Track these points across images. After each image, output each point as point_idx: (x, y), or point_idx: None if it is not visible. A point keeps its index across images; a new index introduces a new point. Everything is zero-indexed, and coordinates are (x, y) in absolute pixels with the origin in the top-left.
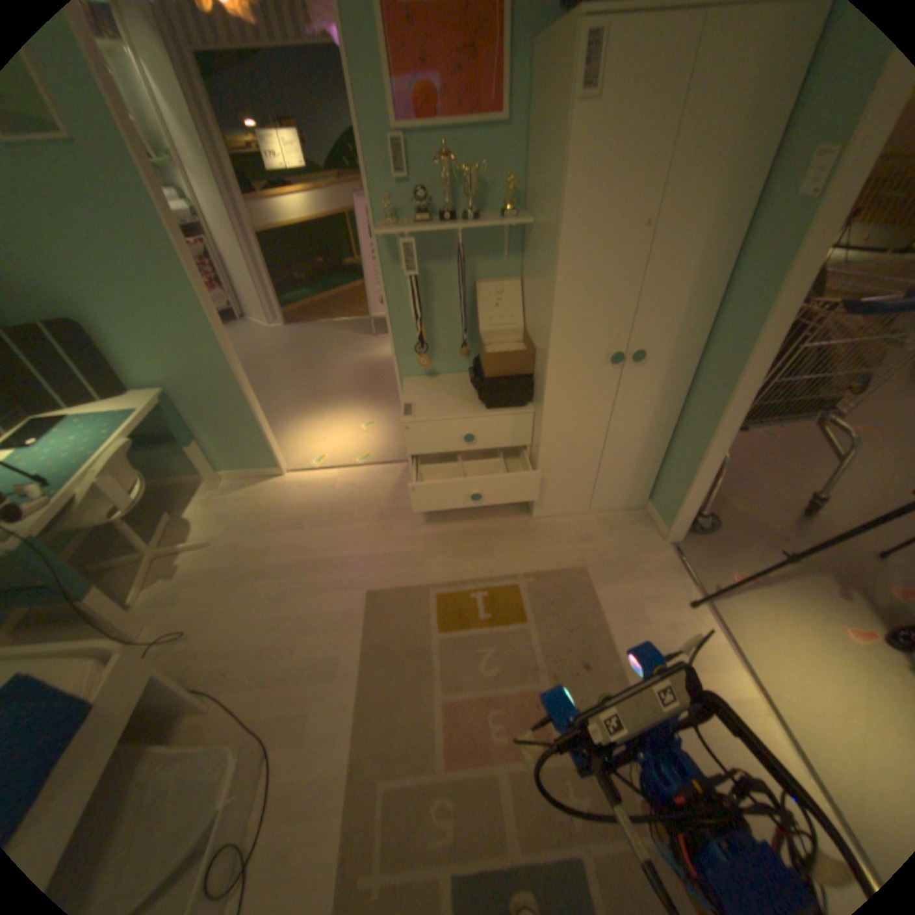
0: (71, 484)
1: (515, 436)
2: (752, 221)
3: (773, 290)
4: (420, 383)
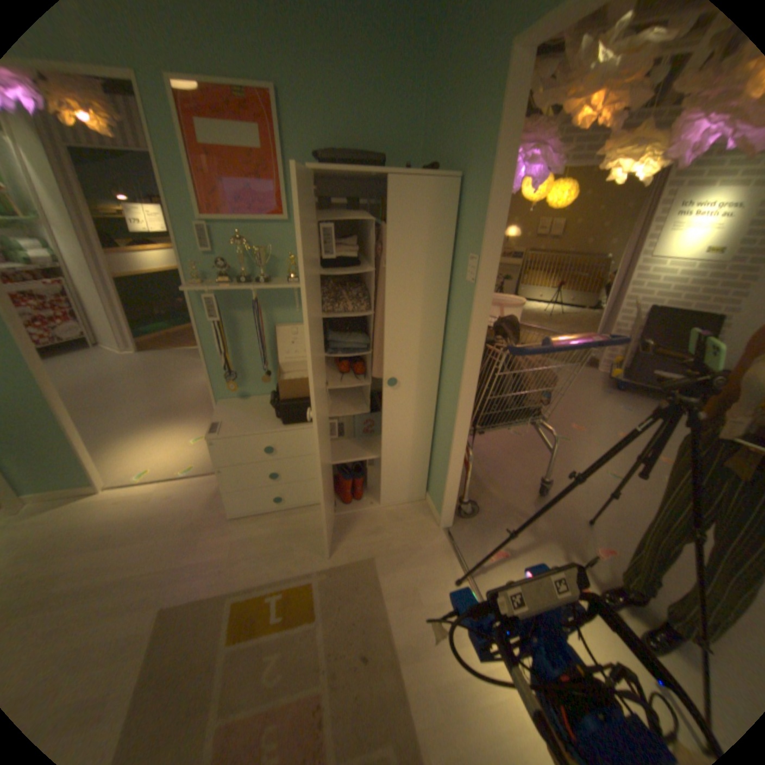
0: None
1: (310, 446)
2: (449, 294)
3: (465, 338)
4: (232, 404)
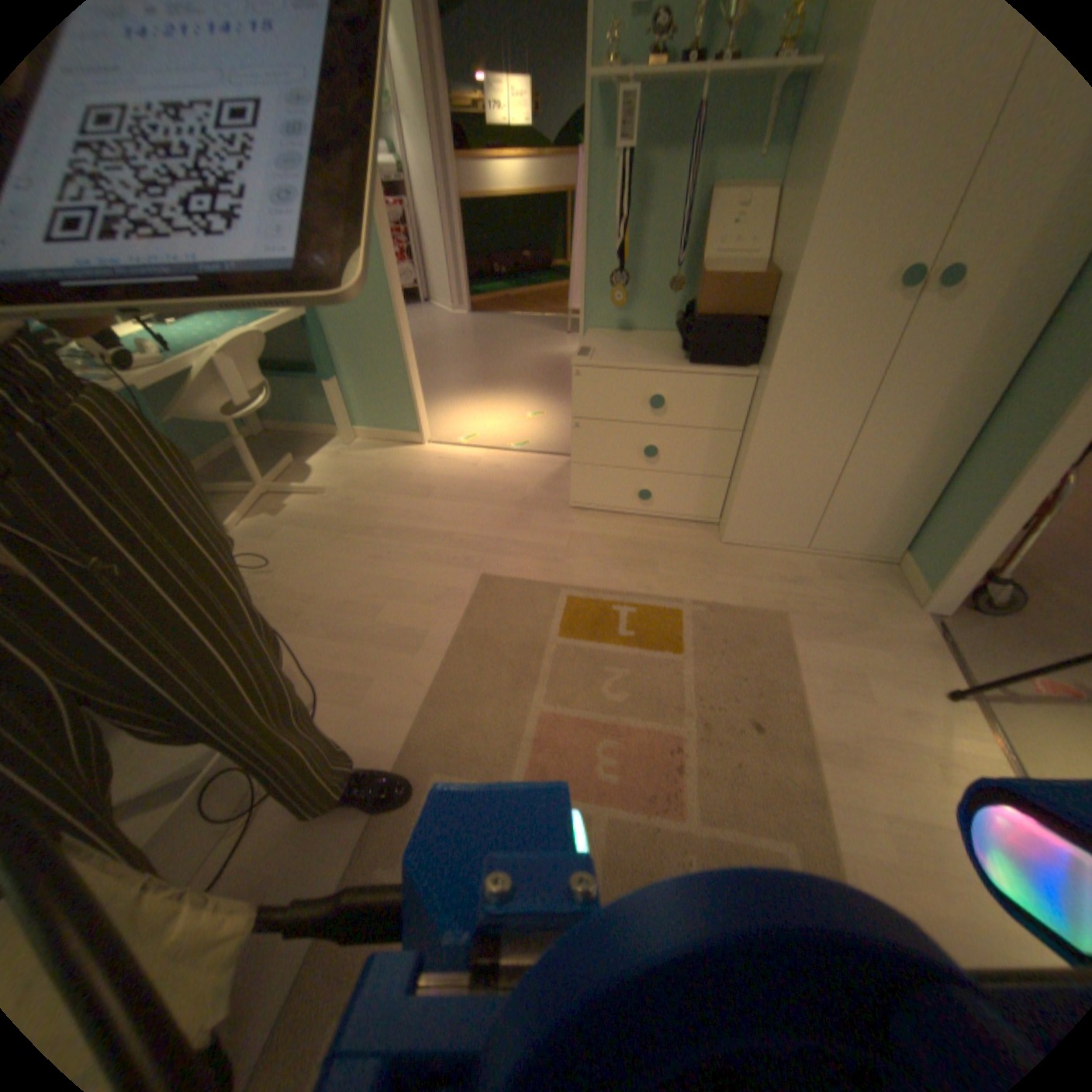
0: (188, 353)
1: (722, 412)
2: None
3: None
4: (608, 334)
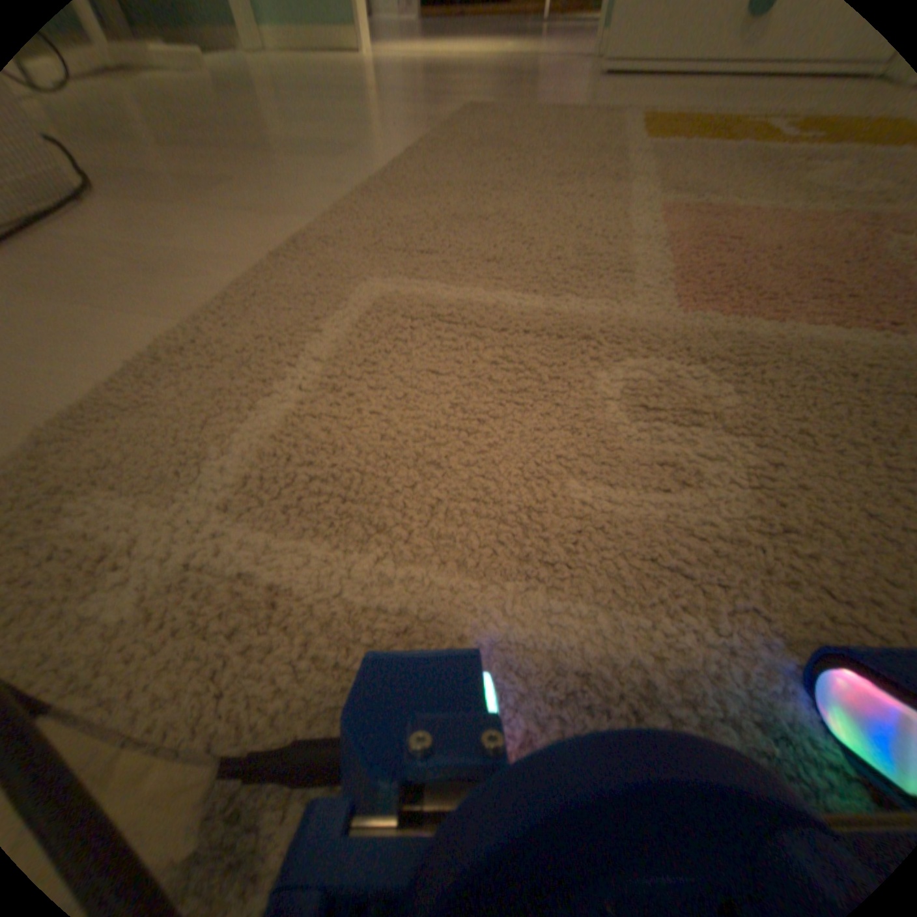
0: None
1: None
2: None
3: None
4: None
